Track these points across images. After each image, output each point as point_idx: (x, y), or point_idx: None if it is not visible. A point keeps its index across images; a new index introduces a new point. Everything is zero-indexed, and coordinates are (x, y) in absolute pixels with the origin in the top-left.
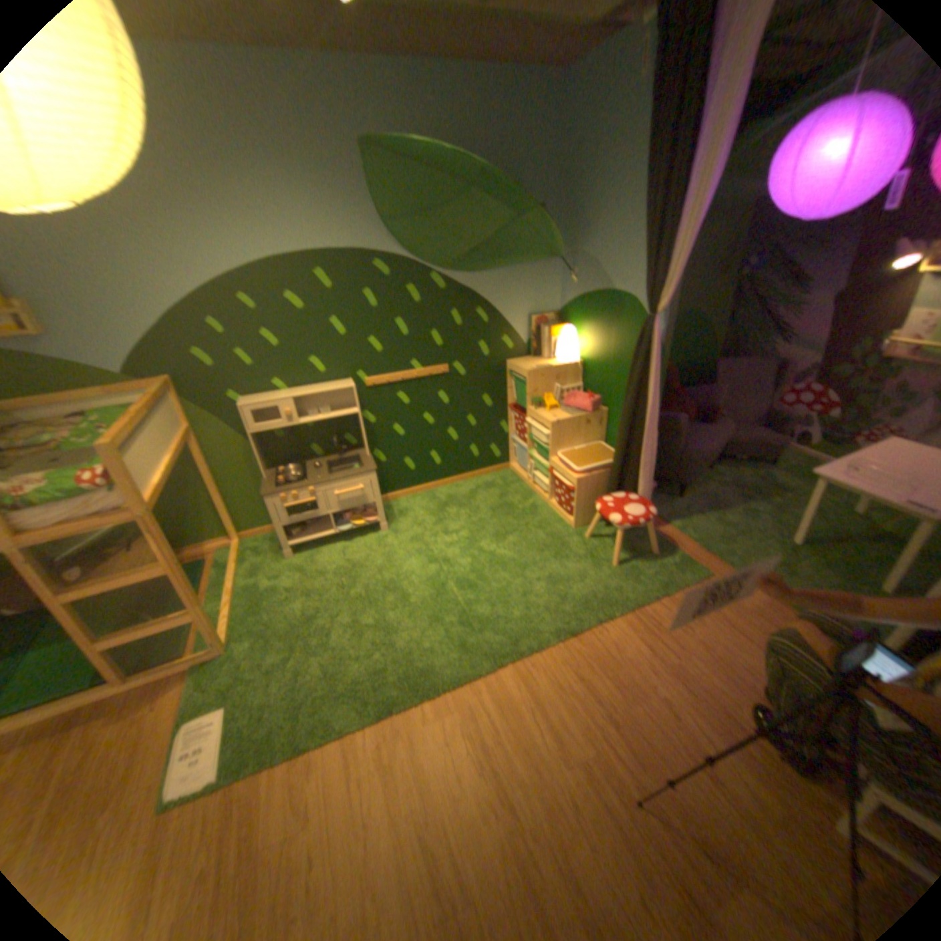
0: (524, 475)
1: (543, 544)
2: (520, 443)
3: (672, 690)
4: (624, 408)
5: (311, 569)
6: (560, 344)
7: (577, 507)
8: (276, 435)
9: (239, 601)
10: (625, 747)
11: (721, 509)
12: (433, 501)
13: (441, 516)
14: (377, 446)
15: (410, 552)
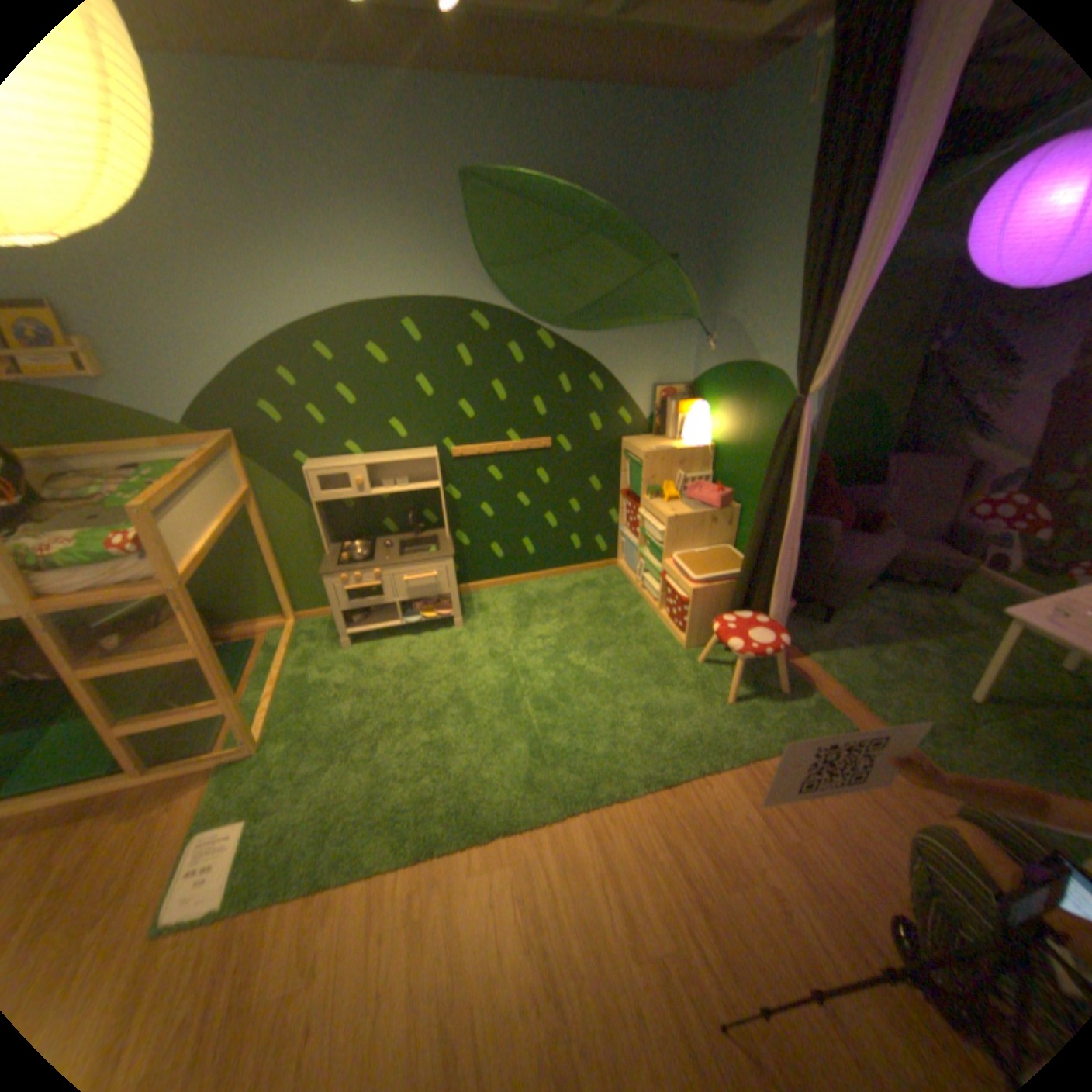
0: (633, 577)
1: (645, 665)
2: (632, 538)
3: (786, 878)
4: (759, 509)
5: (369, 665)
6: (689, 423)
7: (692, 624)
8: (346, 506)
9: (284, 693)
10: (715, 946)
11: (879, 644)
12: (521, 598)
13: (528, 617)
14: (461, 528)
15: (486, 657)
